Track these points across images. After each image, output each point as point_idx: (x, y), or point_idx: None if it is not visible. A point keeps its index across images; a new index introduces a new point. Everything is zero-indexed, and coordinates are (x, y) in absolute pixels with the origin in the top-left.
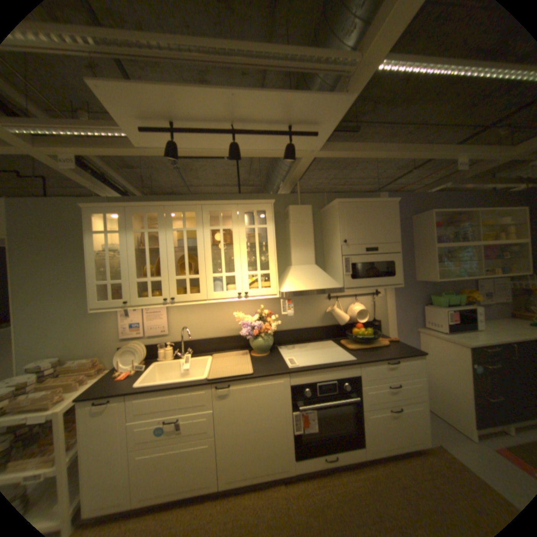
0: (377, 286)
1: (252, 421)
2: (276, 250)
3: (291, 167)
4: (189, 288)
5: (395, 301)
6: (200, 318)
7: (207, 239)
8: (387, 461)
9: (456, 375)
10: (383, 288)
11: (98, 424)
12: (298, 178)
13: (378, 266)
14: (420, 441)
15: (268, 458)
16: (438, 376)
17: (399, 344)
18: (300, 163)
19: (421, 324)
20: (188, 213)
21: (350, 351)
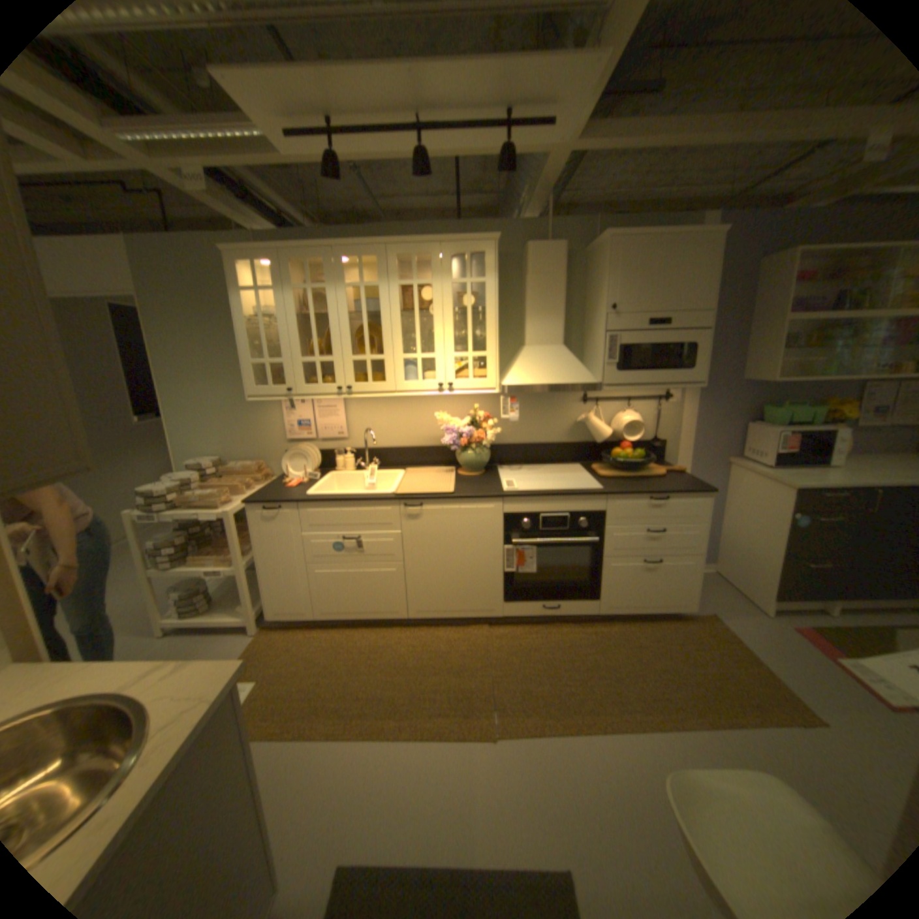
0: (660, 385)
1: (450, 550)
2: (505, 319)
3: (538, 168)
4: (371, 375)
5: (698, 411)
6: (390, 420)
7: (396, 301)
8: (630, 620)
9: (768, 528)
10: (680, 390)
11: (271, 530)
12: (549, 188)
13: (668, 351)
14: (681, 604)
15: (469, 593)
16: (743, 528)
17: (683, 476)
18: (547, 162)
19: (738, 451)
20: (368, 258)
21: (601, 479)
